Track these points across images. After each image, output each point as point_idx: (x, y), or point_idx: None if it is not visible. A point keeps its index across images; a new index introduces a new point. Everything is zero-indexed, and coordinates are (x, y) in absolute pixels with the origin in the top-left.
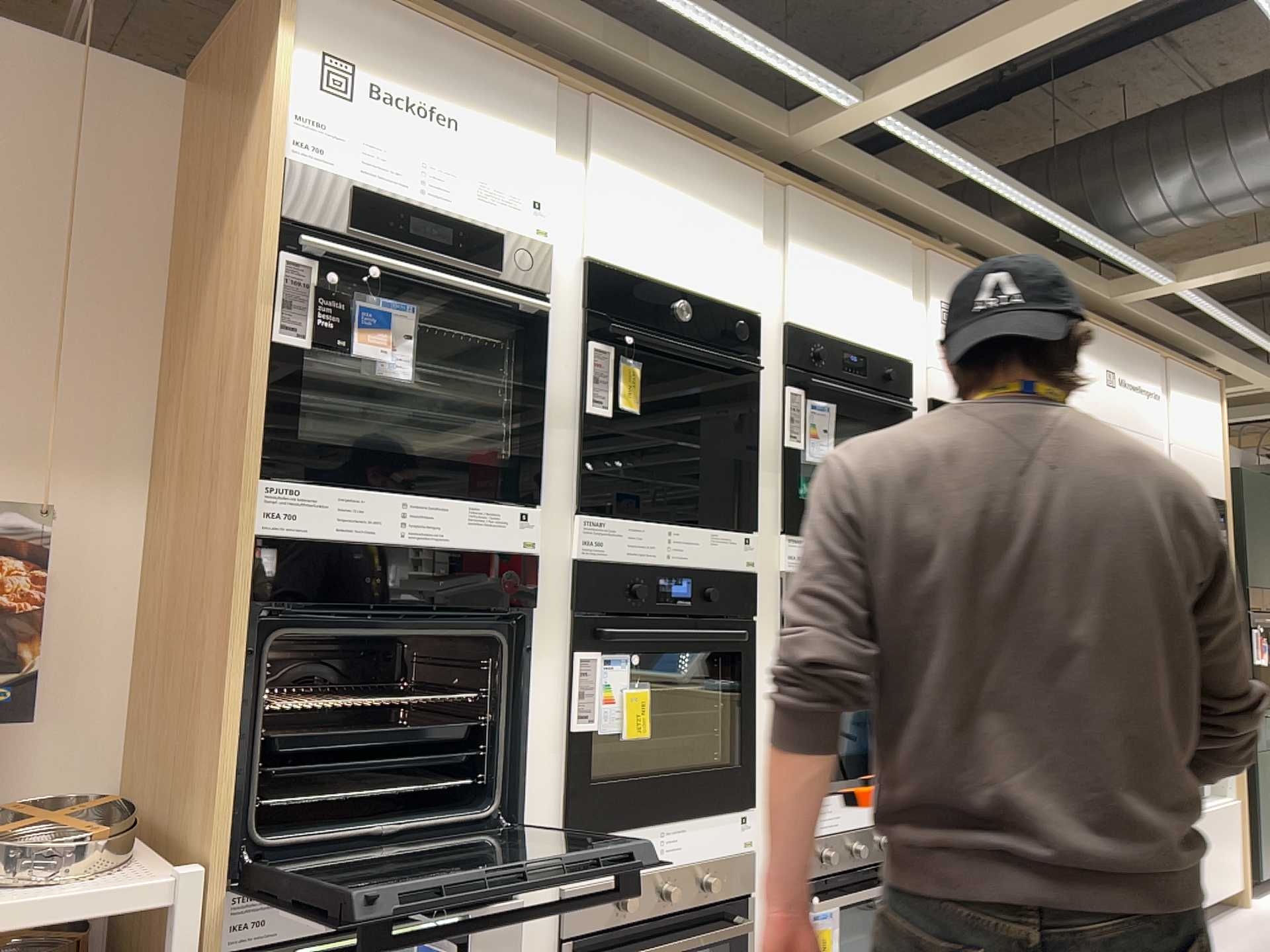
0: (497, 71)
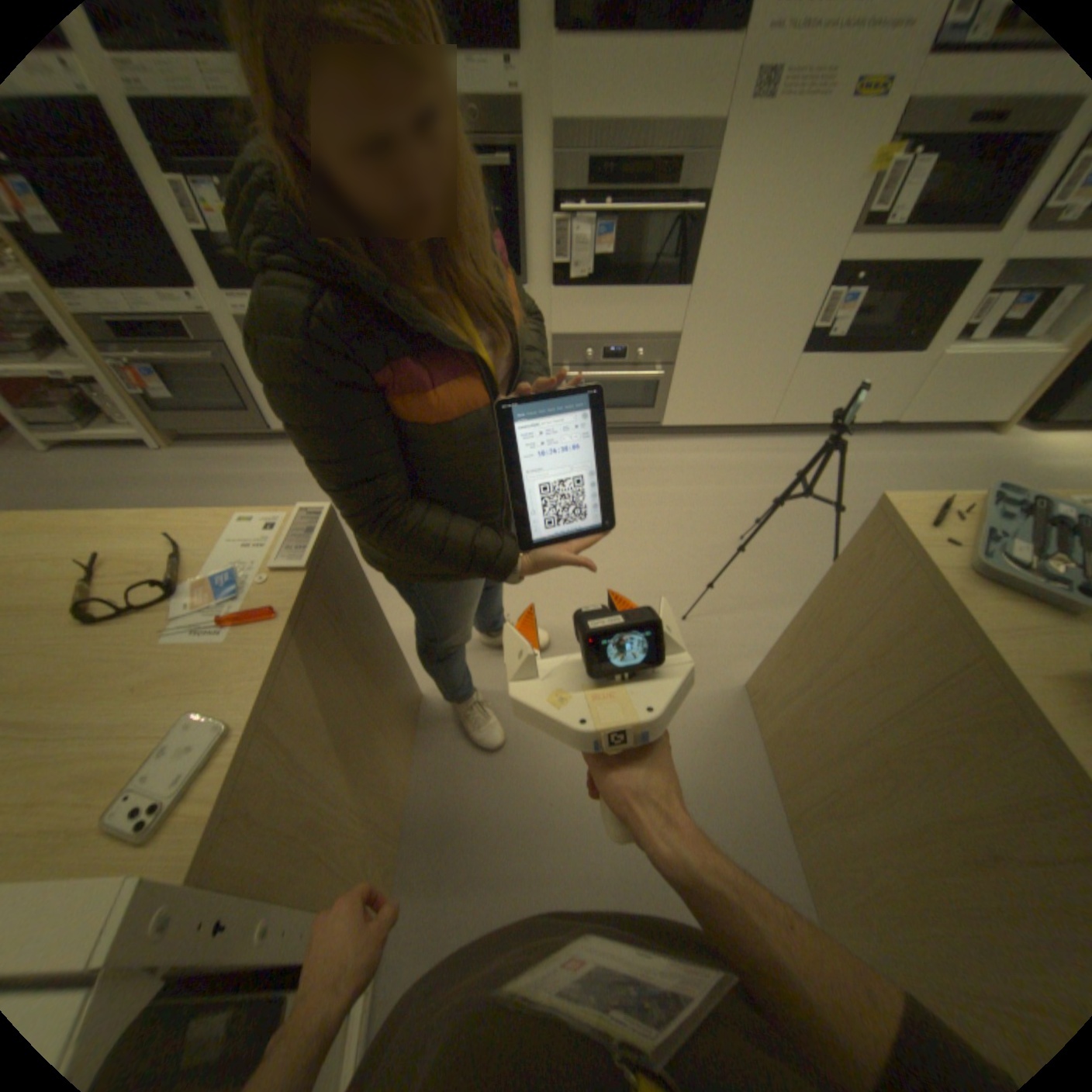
0: None
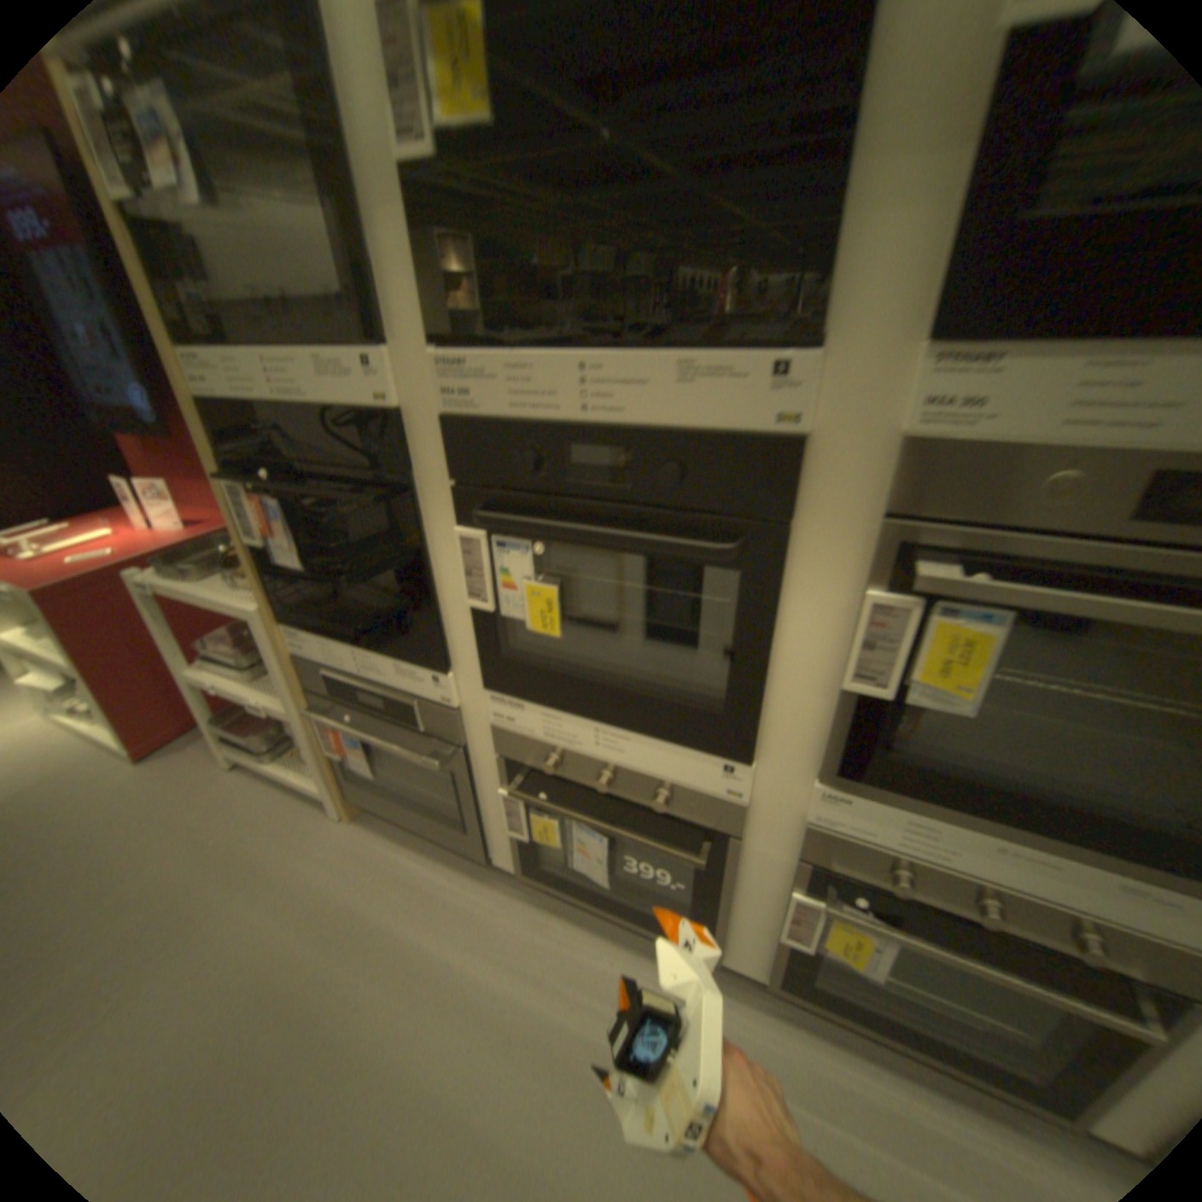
0: None
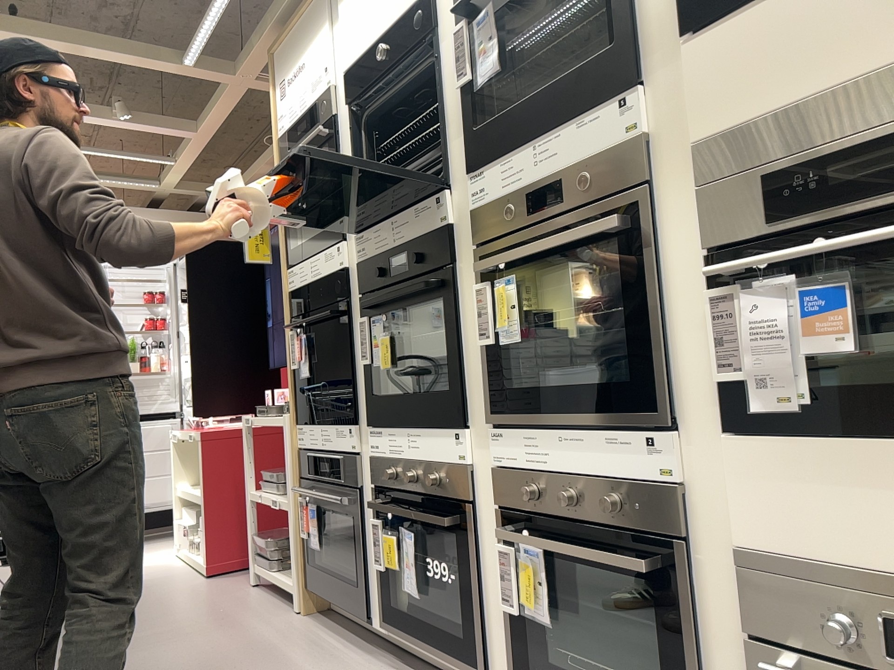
0: (306, 12)
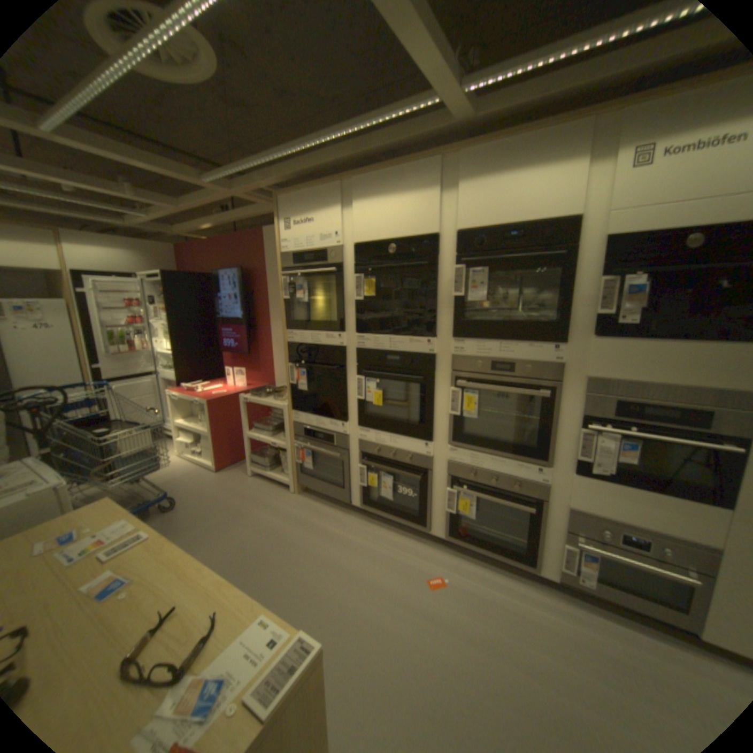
0: (317, 188)
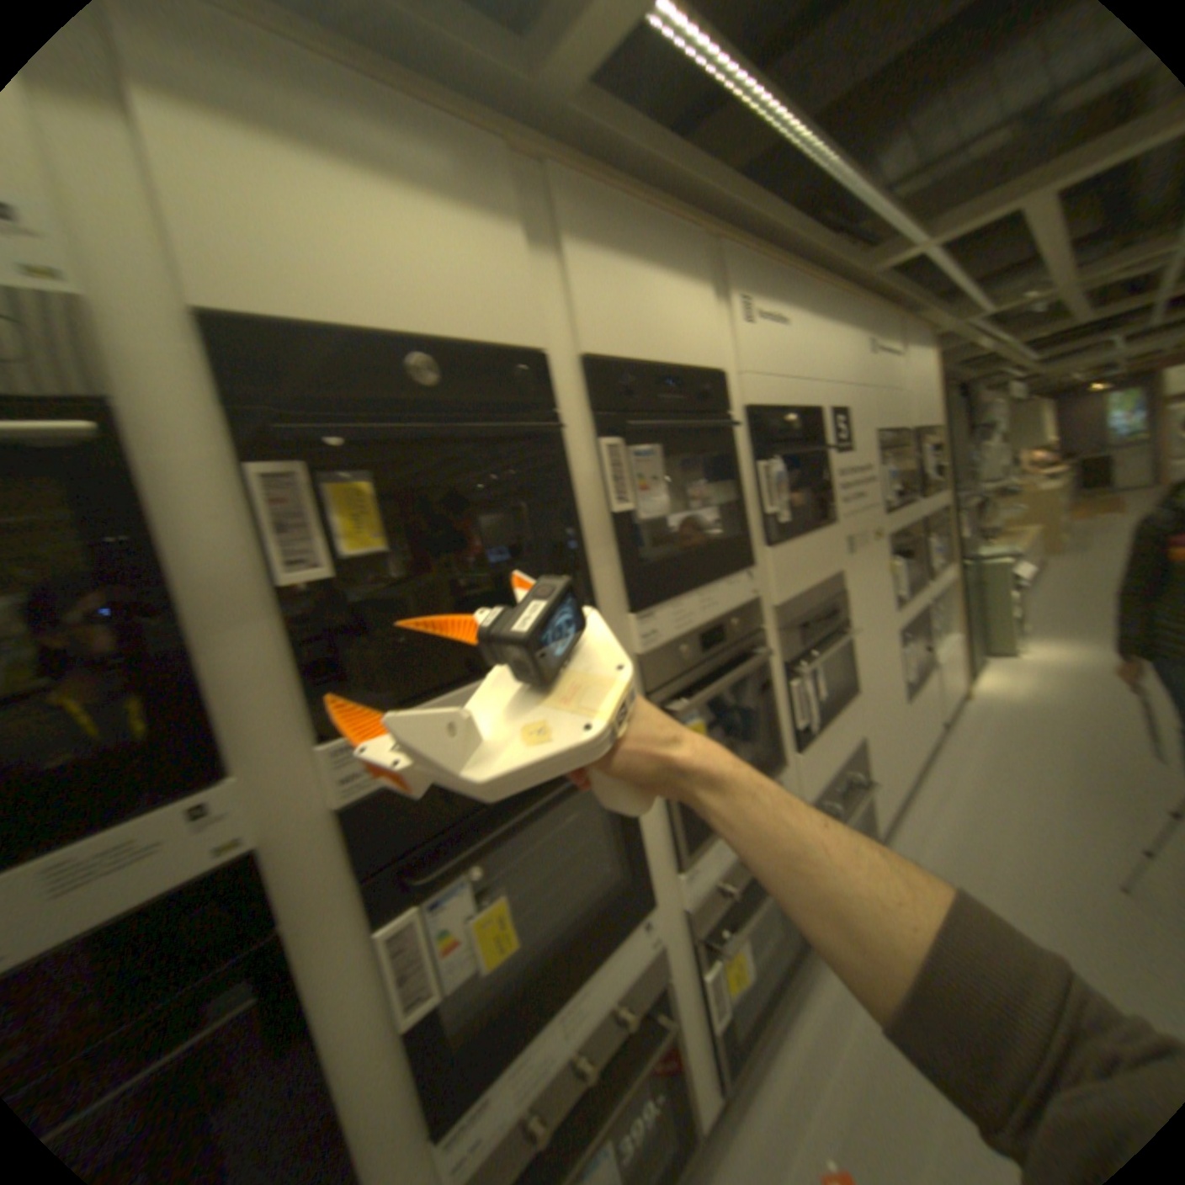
0: None
